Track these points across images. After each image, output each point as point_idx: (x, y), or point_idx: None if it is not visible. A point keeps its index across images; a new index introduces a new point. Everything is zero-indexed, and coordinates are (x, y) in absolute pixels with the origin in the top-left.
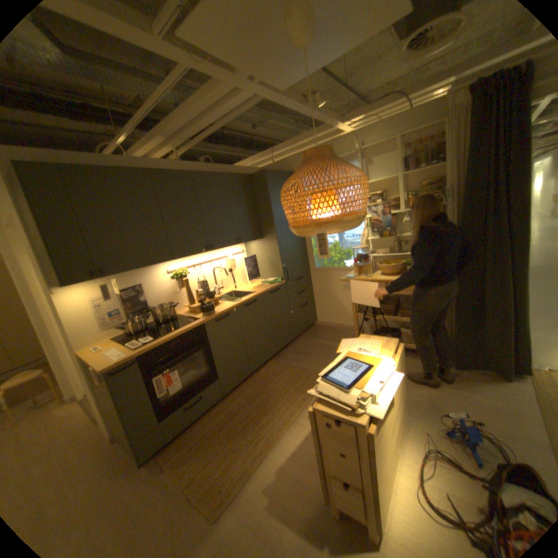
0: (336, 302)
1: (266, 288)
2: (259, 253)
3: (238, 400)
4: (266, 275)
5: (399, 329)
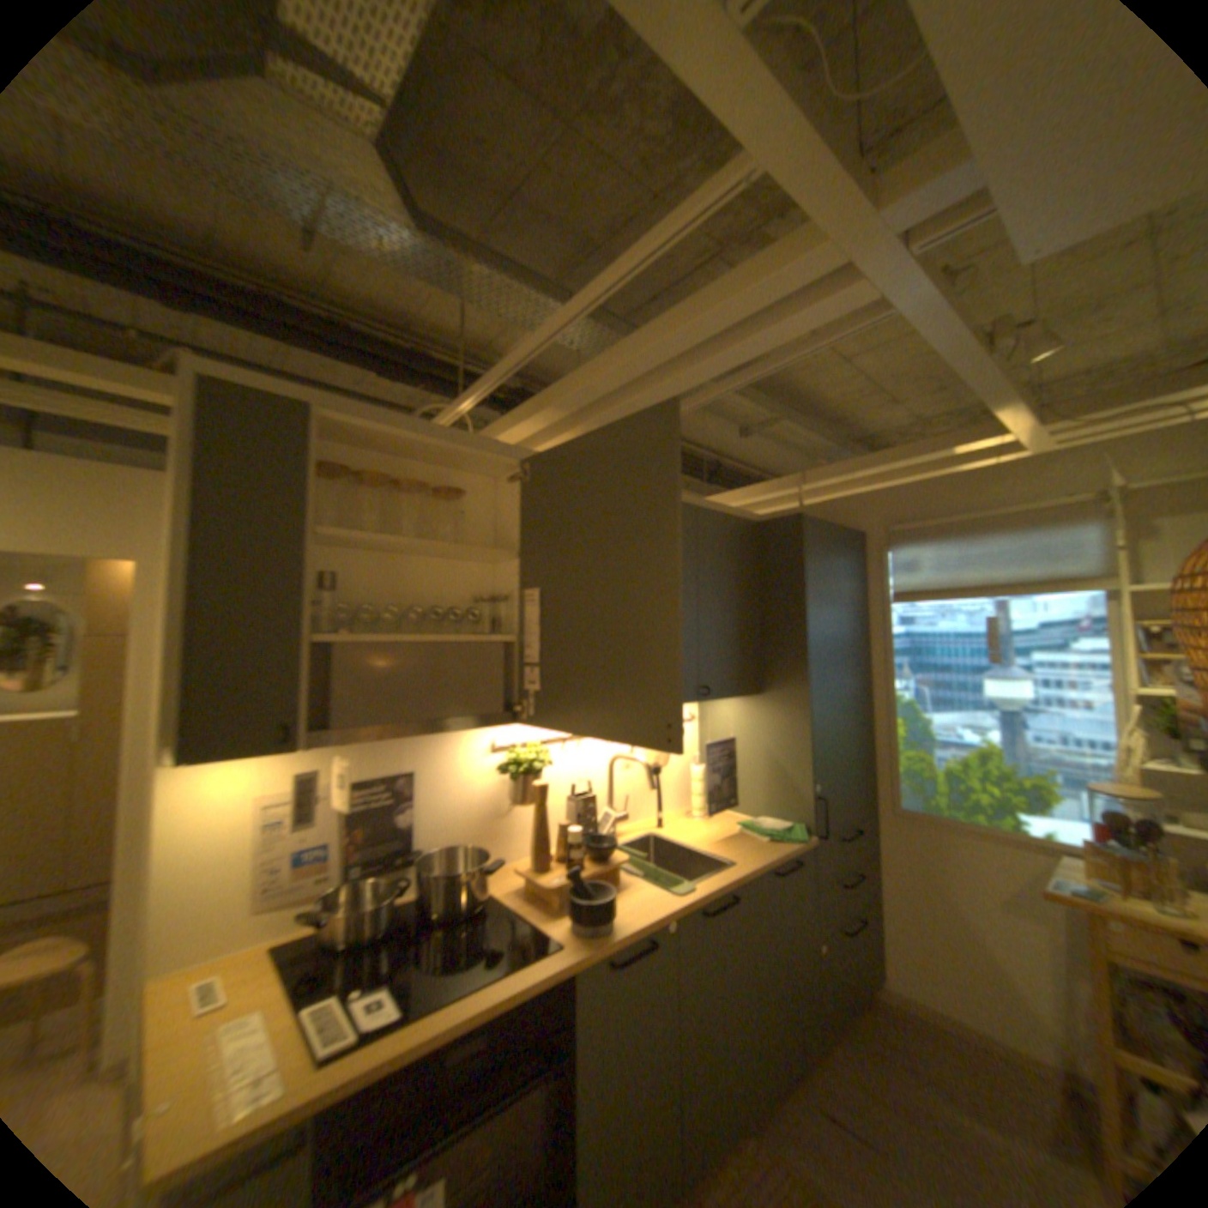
0: (972, 947)
1: (763, 855)
2: (742, 734)
3: None
4: (754, 803)
5: None
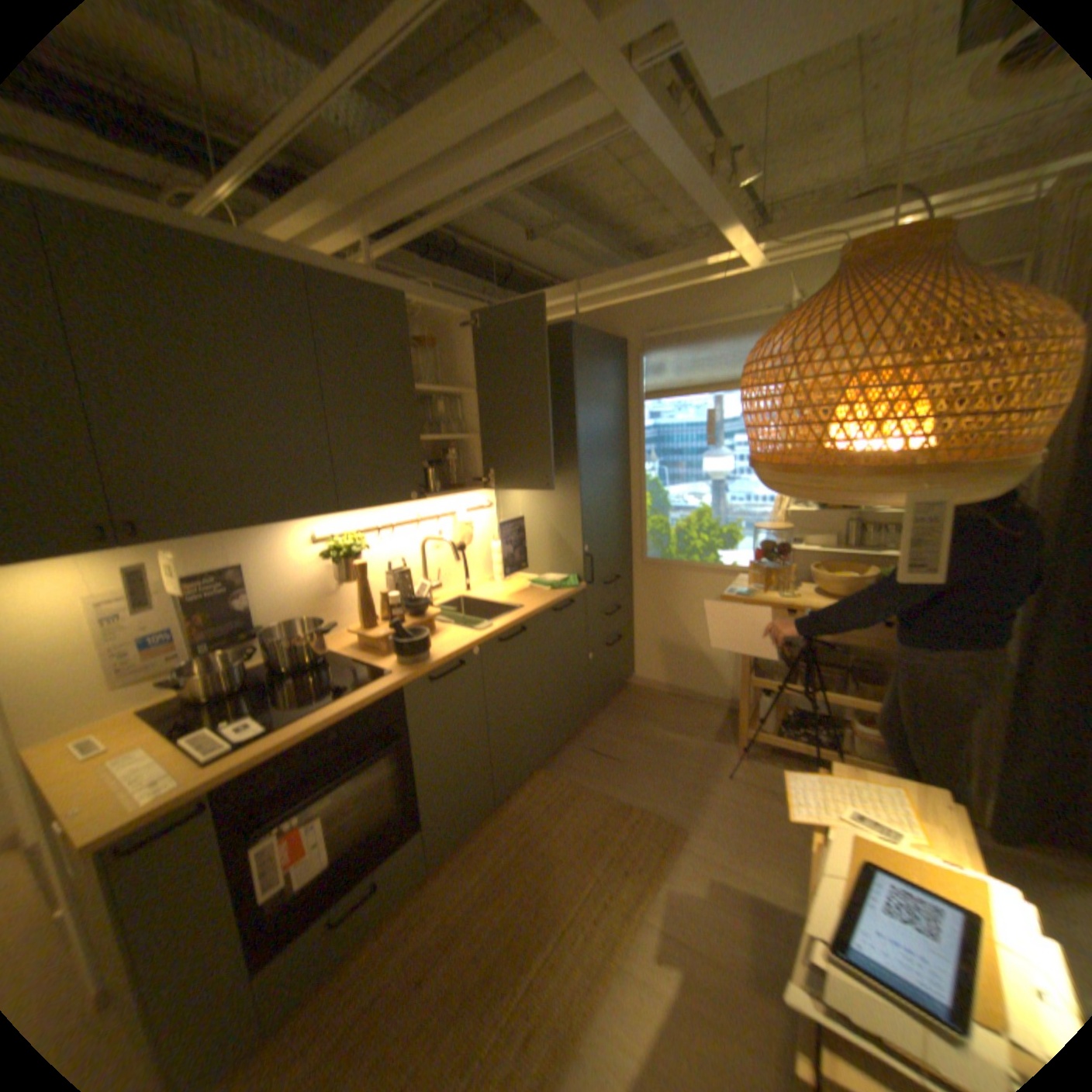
0: (685, 640)
1: (545, 598)
2: (531, 514)
3: (463, 886)
4: (541, 565)
5: (836, 720)
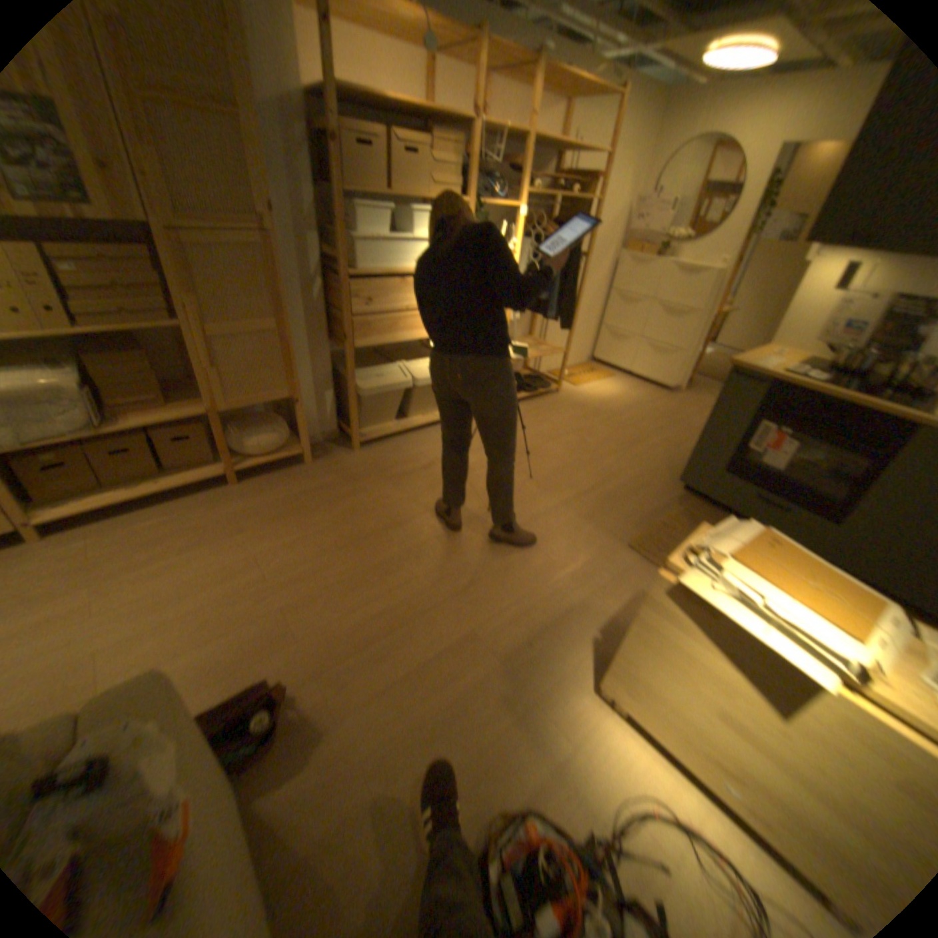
0: None
1: None
2: None
3: None
4: None
5: None
